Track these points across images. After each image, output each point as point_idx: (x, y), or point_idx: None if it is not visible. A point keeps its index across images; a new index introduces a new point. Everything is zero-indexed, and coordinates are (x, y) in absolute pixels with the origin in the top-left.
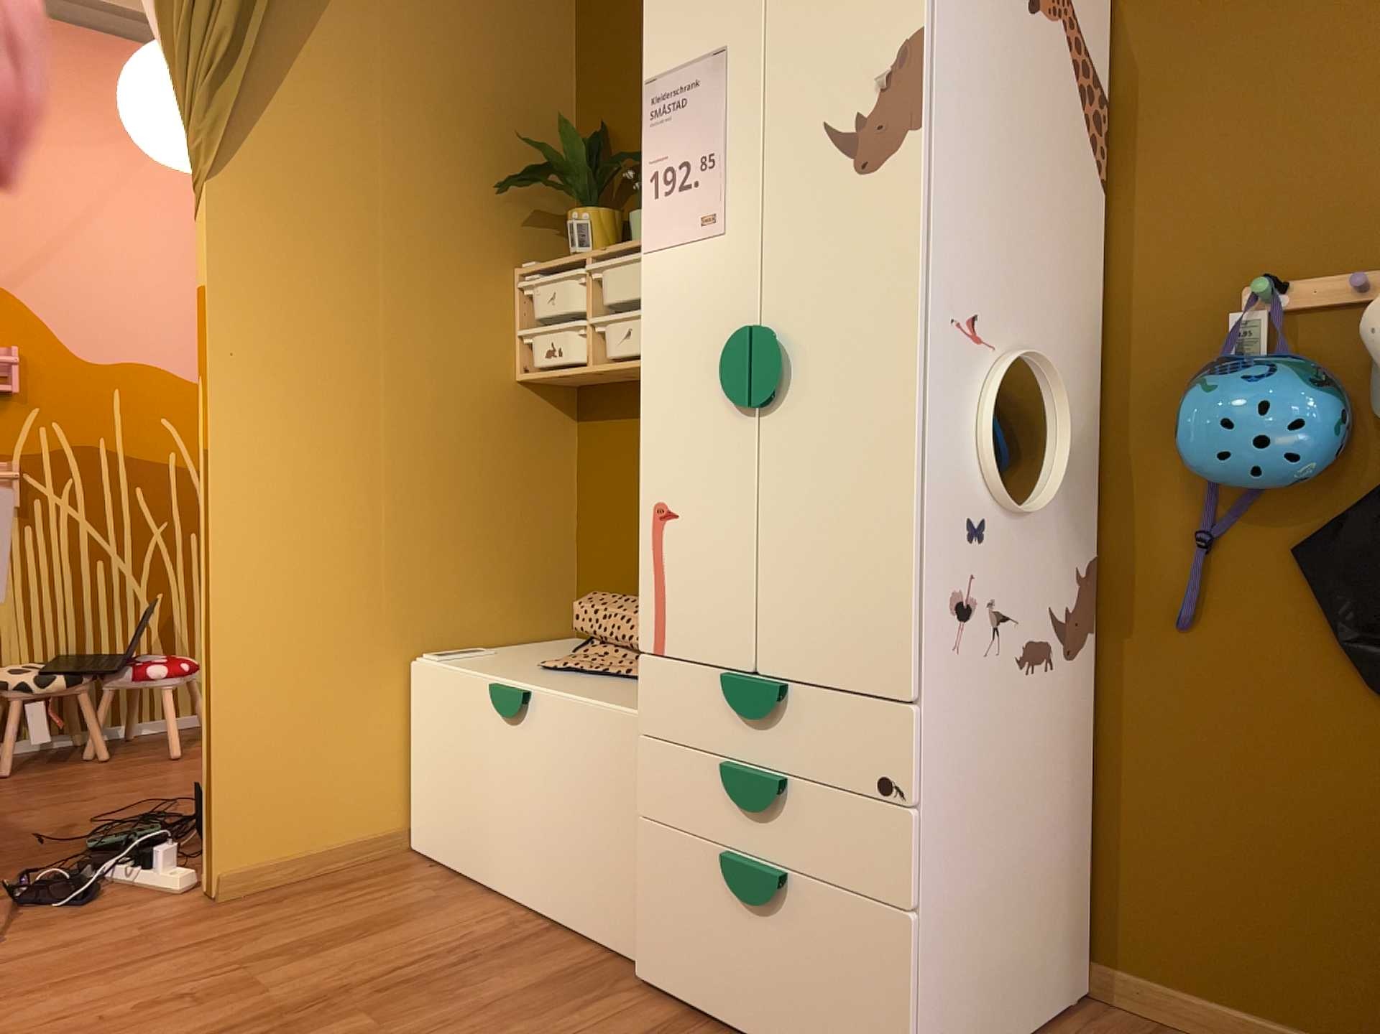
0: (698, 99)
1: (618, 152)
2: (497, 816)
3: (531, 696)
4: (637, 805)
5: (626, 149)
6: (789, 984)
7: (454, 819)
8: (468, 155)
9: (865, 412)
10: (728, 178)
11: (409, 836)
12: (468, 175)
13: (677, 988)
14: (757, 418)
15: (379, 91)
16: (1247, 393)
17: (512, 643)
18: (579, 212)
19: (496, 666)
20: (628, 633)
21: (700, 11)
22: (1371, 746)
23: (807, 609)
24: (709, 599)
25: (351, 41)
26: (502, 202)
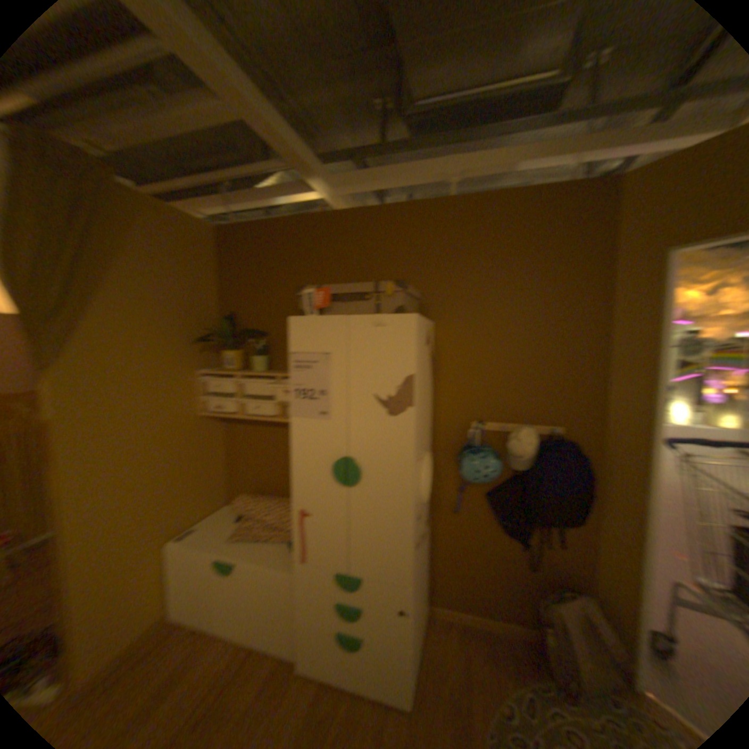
0: (315, 368)
1: (237, 324)
2: (215, 611)
3: (233, 568)
4: (292, 616)
5: (241, 324)
6: (361, 675)
7: (191, 612)
8: (172, 329)
9: (390, 496)
10: (330, 402)
11: (164, 617)
12: (172, 337)
13: (313, 677)
14: (345, 490)
15: (129, 308)
16: (481, 463)
17: (201, 519)
18: (225, 352)
19: (205, 545)
20: (260, 520)
21: (315, 335)
22: (502, 546)
23: (368, 556)
24: (324, 548)
25: (114, 287)
26: (187, 346)
